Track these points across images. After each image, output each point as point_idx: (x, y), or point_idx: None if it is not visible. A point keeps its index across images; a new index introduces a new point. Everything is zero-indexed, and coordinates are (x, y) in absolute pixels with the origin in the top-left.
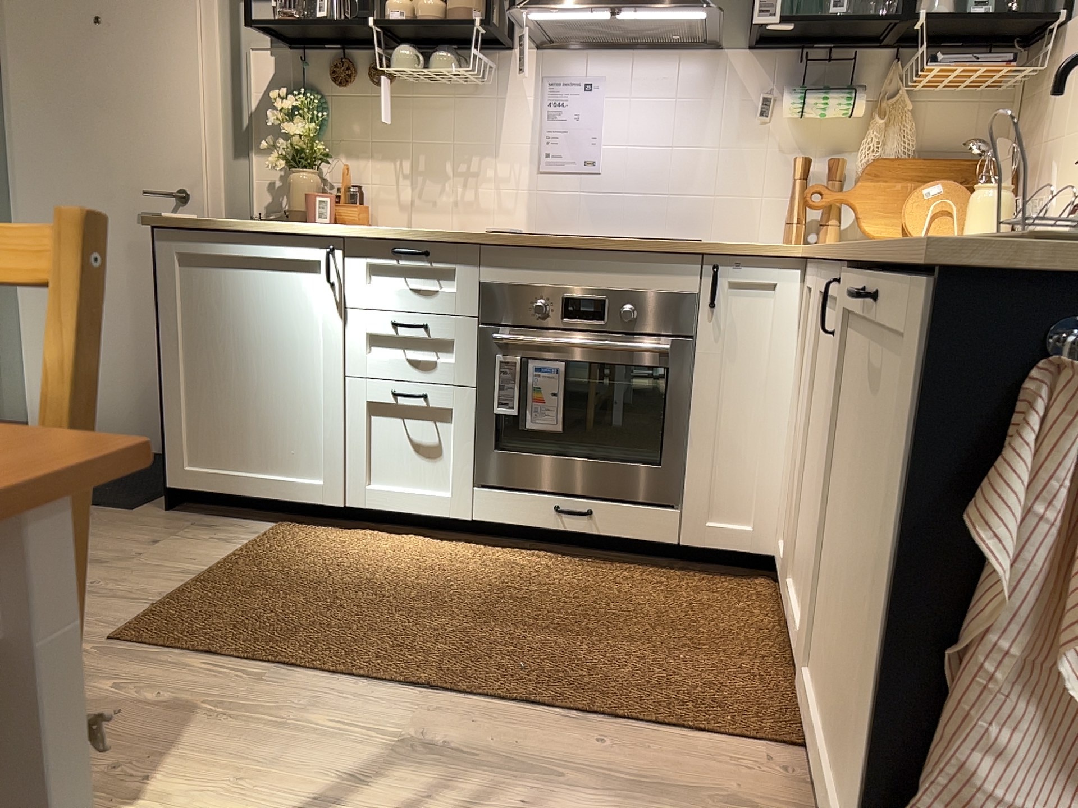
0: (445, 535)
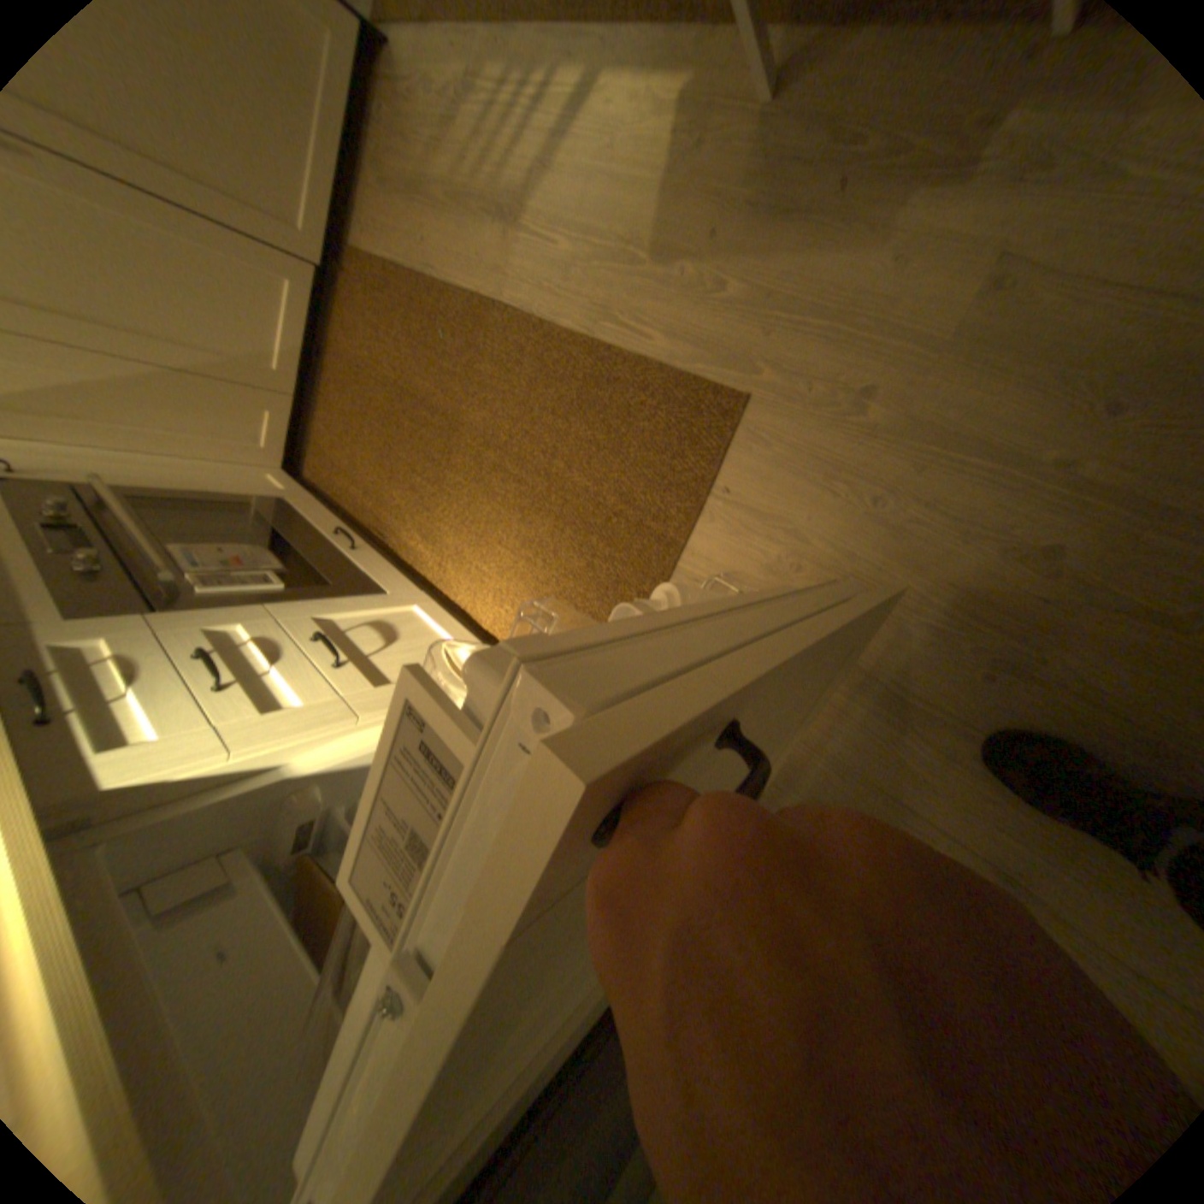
0: (468, 629)
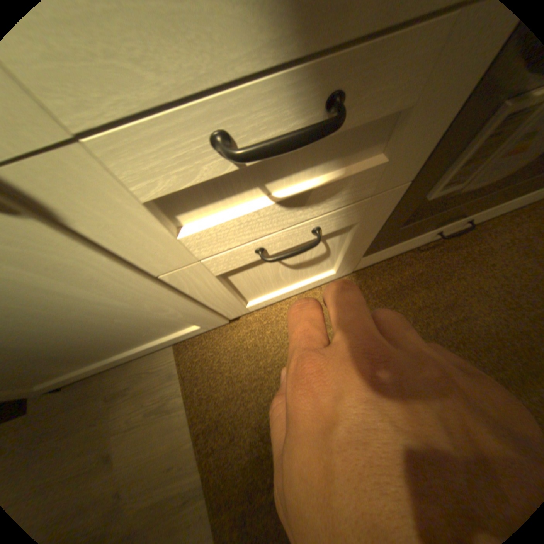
0: None
